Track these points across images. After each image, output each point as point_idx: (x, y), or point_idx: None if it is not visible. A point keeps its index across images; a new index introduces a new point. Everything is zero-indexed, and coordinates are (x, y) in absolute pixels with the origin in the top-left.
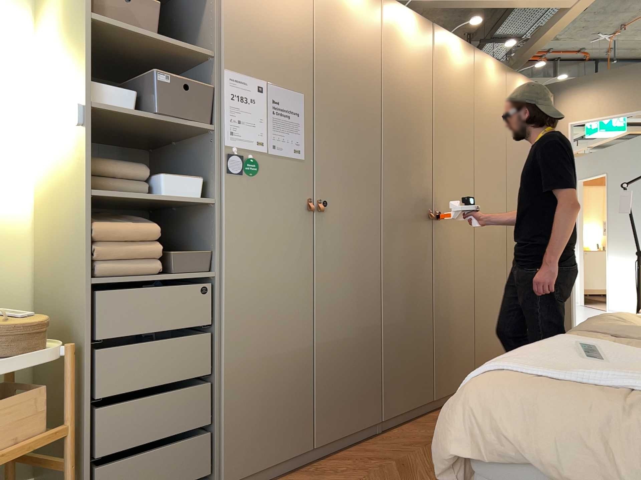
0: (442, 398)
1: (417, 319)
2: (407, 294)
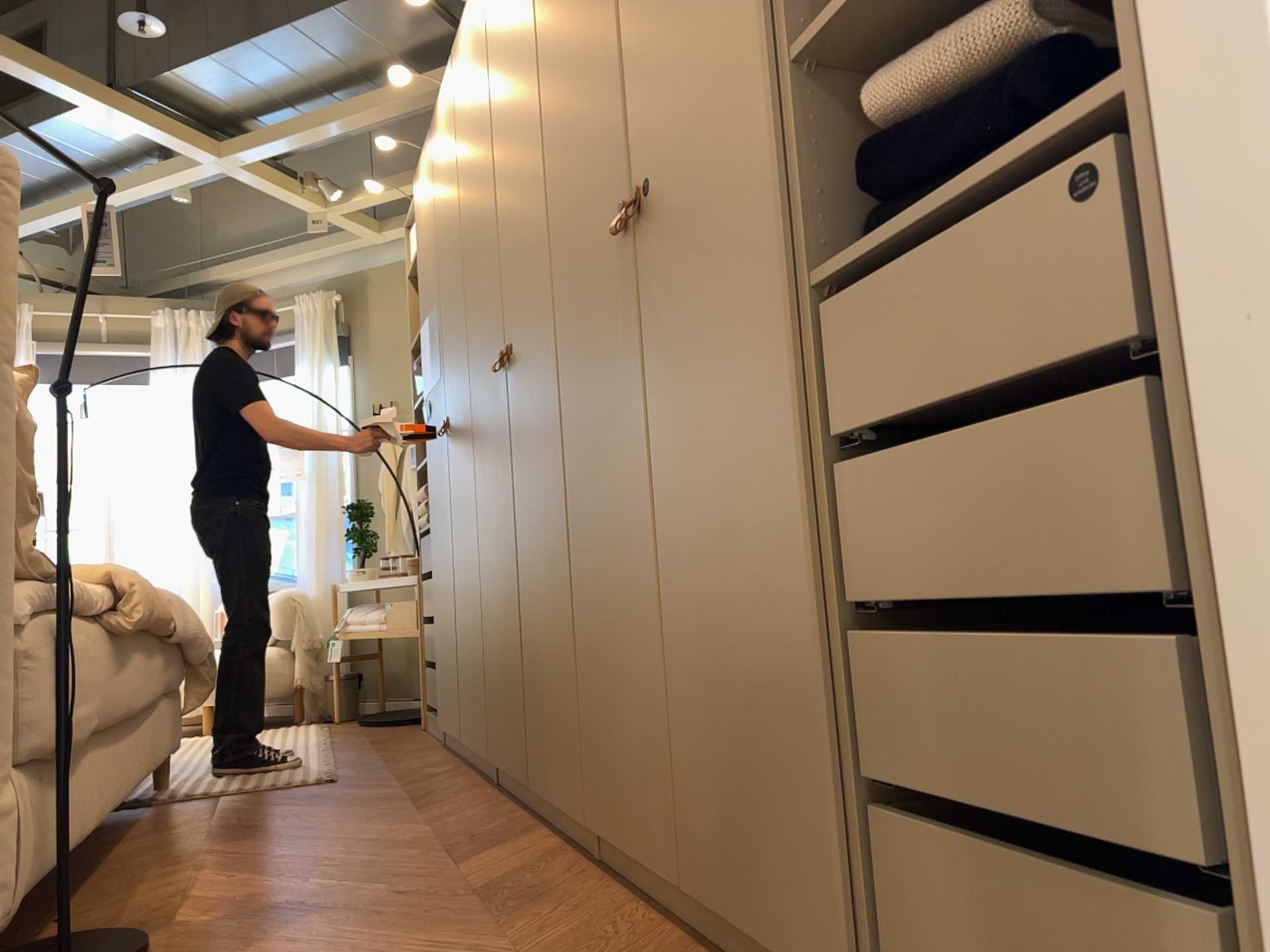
0: (548, 787)
1: (507, 585)
2: (497, 536)
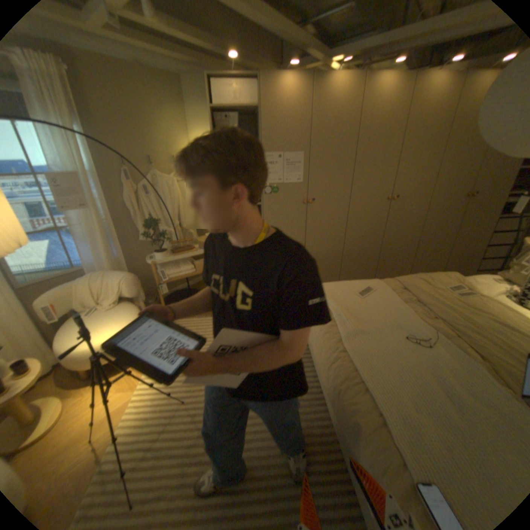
0: None
1: (367, 248)
2: (361, 237)
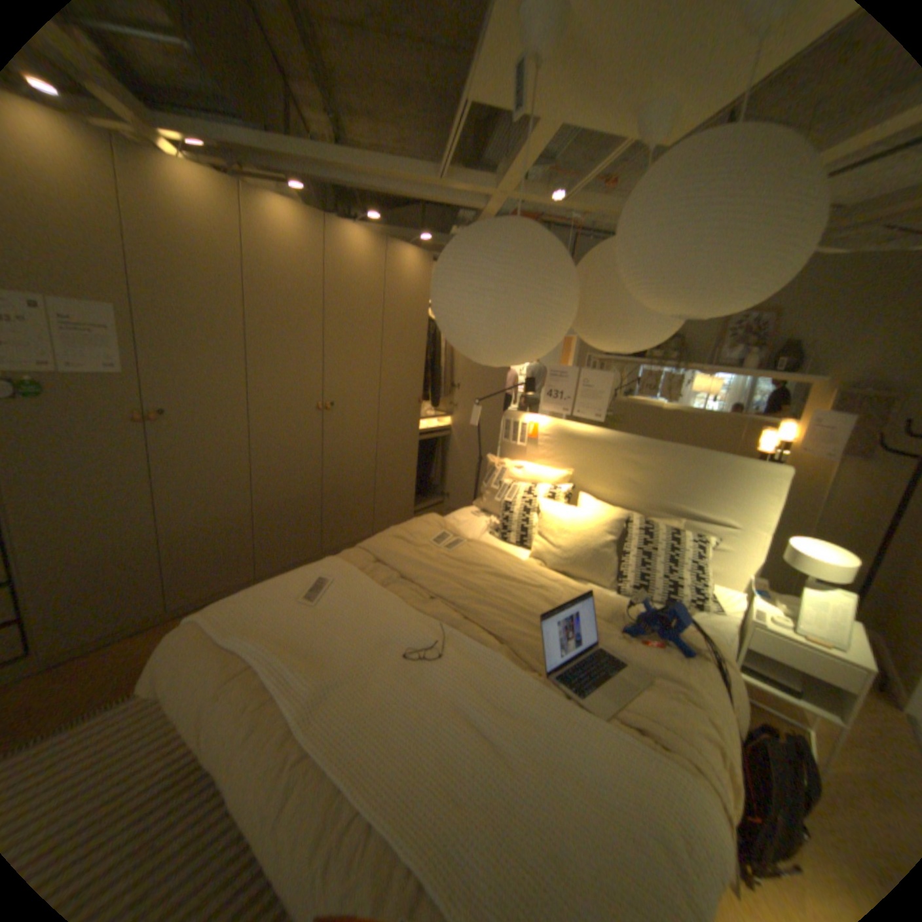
0: (332, 551)
1: (298, 498)
2: (284, 480)
